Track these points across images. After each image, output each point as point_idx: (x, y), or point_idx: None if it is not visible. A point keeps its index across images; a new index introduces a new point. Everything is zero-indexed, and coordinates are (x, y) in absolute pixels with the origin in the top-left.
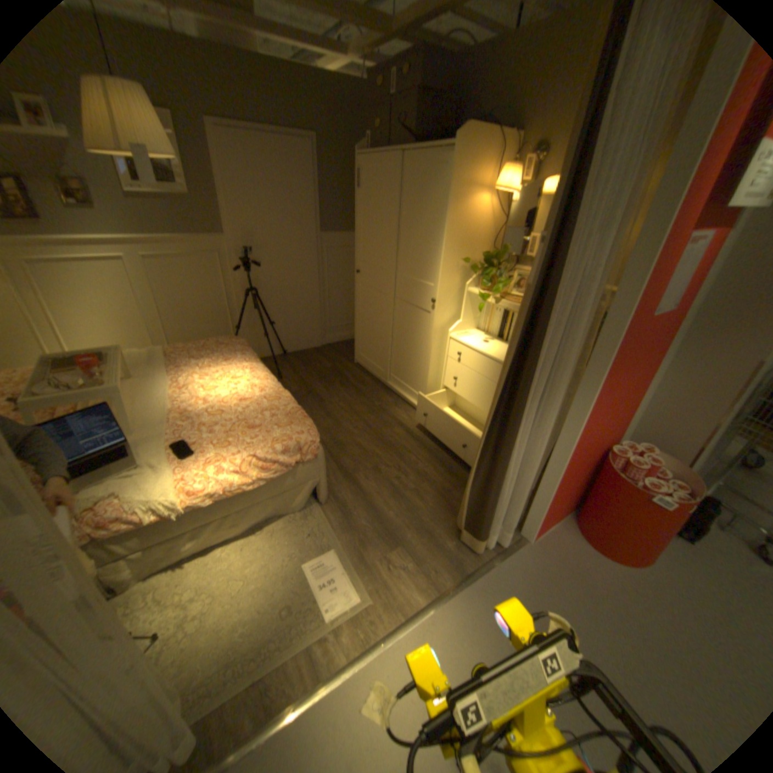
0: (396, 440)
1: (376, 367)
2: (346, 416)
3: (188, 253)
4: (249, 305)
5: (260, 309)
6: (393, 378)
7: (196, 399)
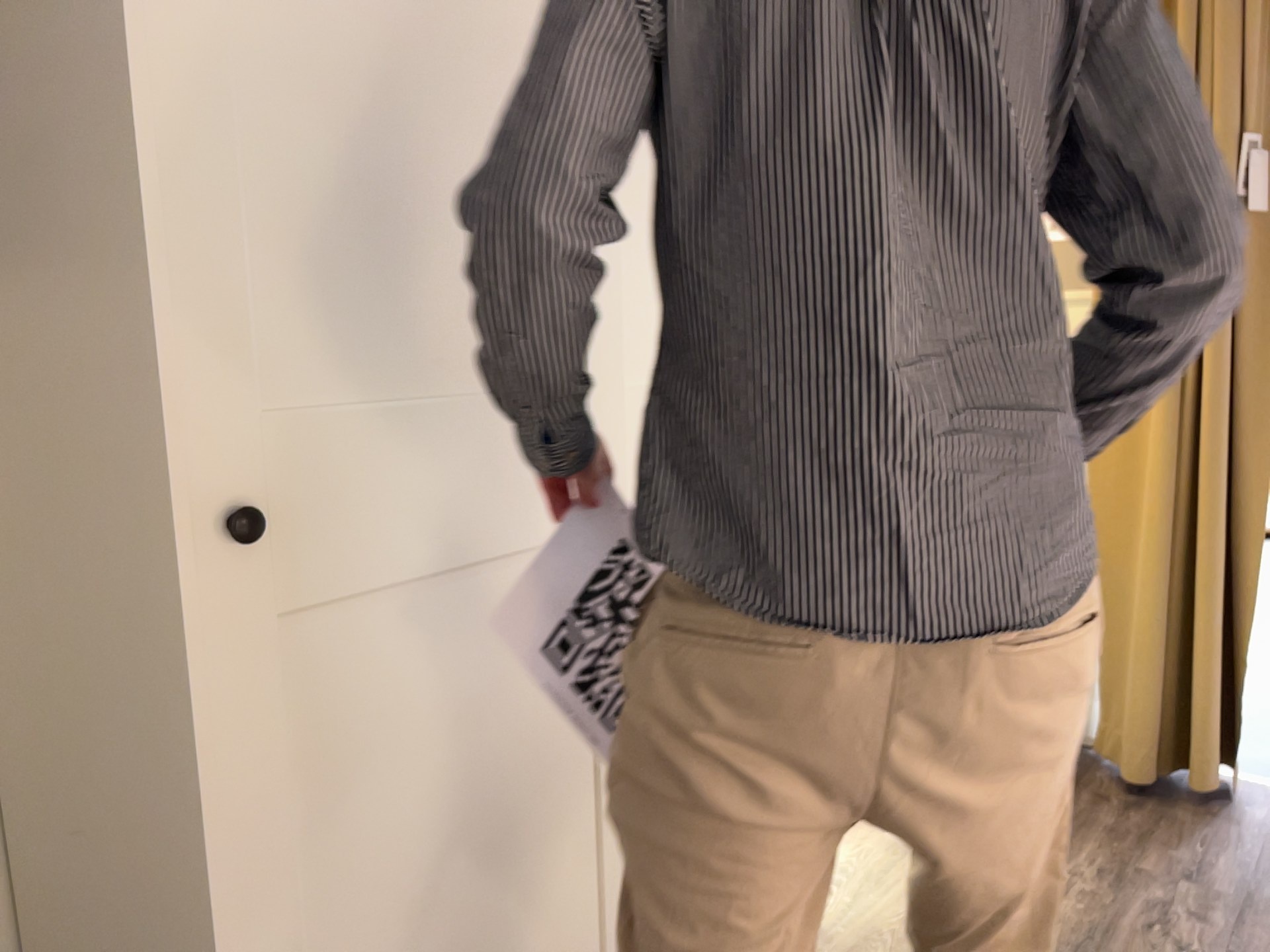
0: None
1: None
2: None
3: None
4: None
5: None
6: None
7: None
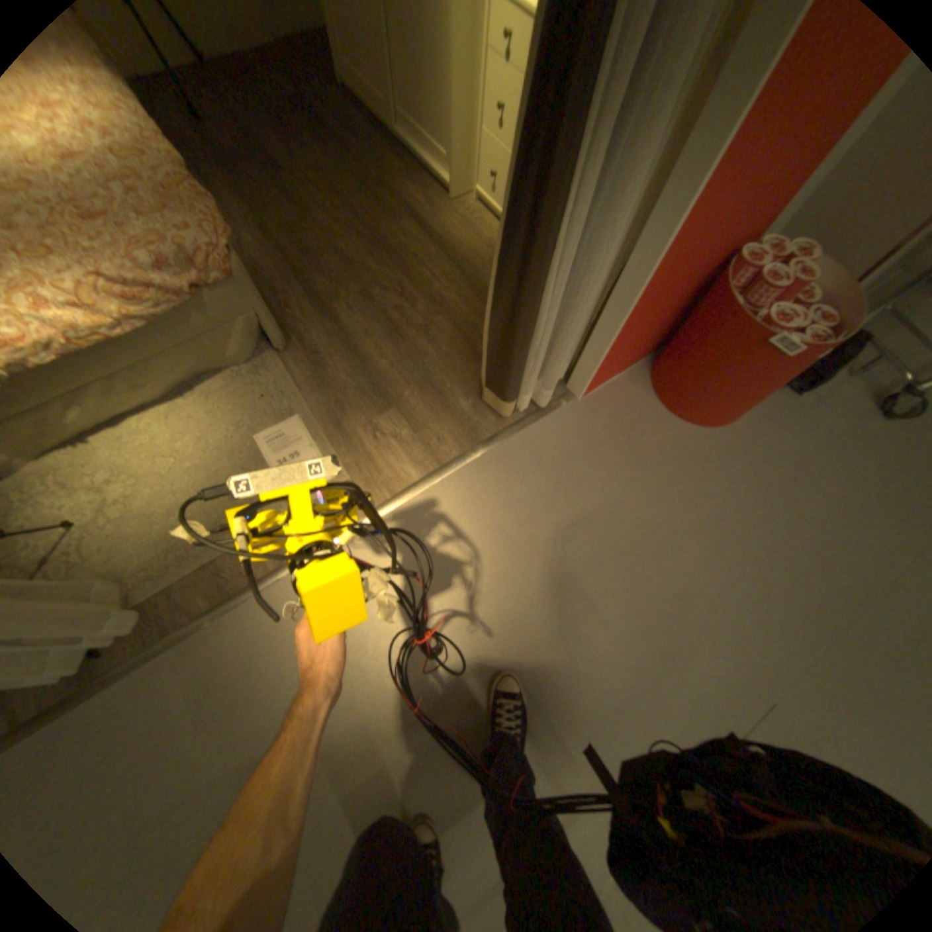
0: (402, 244)
1: (371, 93)
2: (319, 201)
3: None
4: None
5: None
6: (401, 116)
7: None
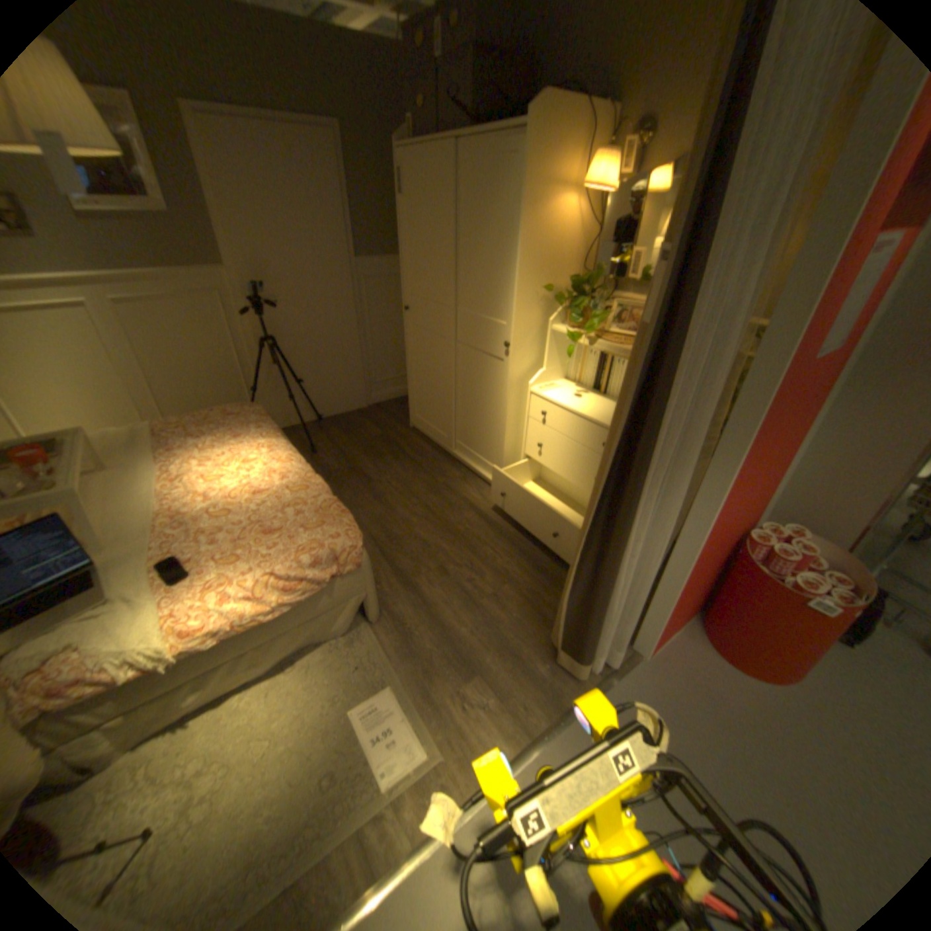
0: (467, 528)
1: (438, 432)
2: (401, 499)
3: (177, 293)
4: (267, 359)
5: (282, 363)
6: (460, 445)
7: (193, 494)
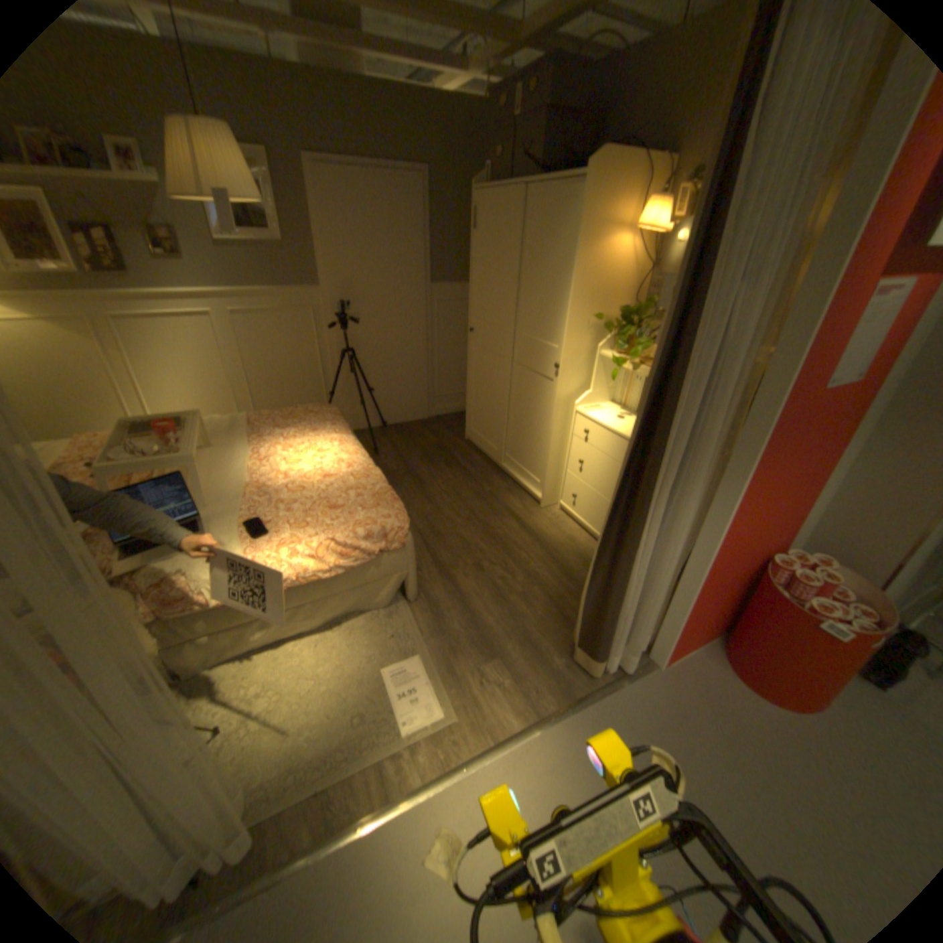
0: (505, 533)
1: (489, 445)
2: (448, 502)
3: (279, 307)
4: (345, 368)
5: (357, 372)
6: (508, 458)
7: (275, 472)
